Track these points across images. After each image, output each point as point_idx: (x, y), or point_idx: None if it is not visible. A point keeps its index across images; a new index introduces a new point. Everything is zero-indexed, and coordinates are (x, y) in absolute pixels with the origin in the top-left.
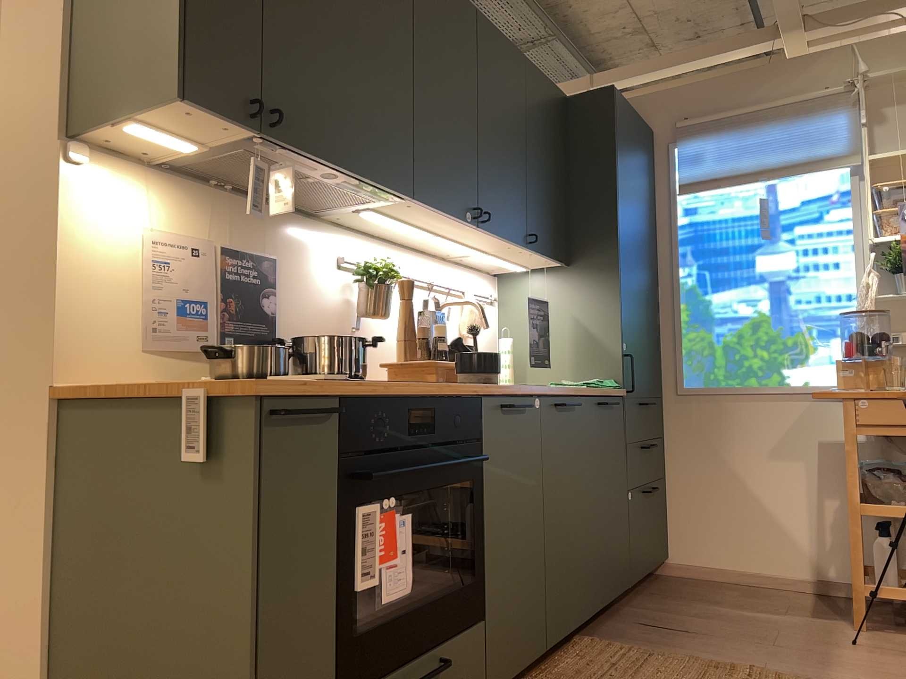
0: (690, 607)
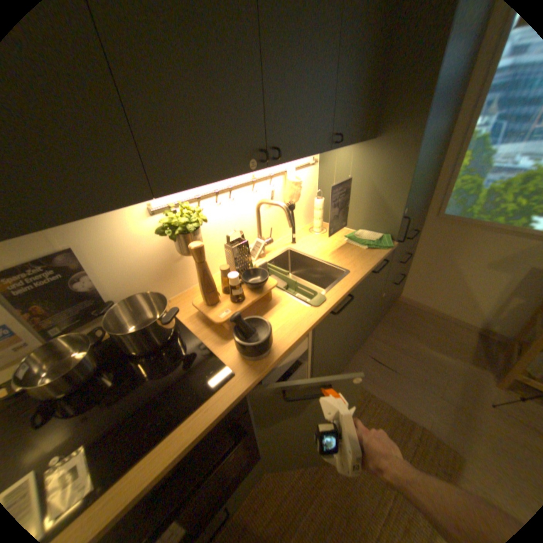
0: (403, 342)
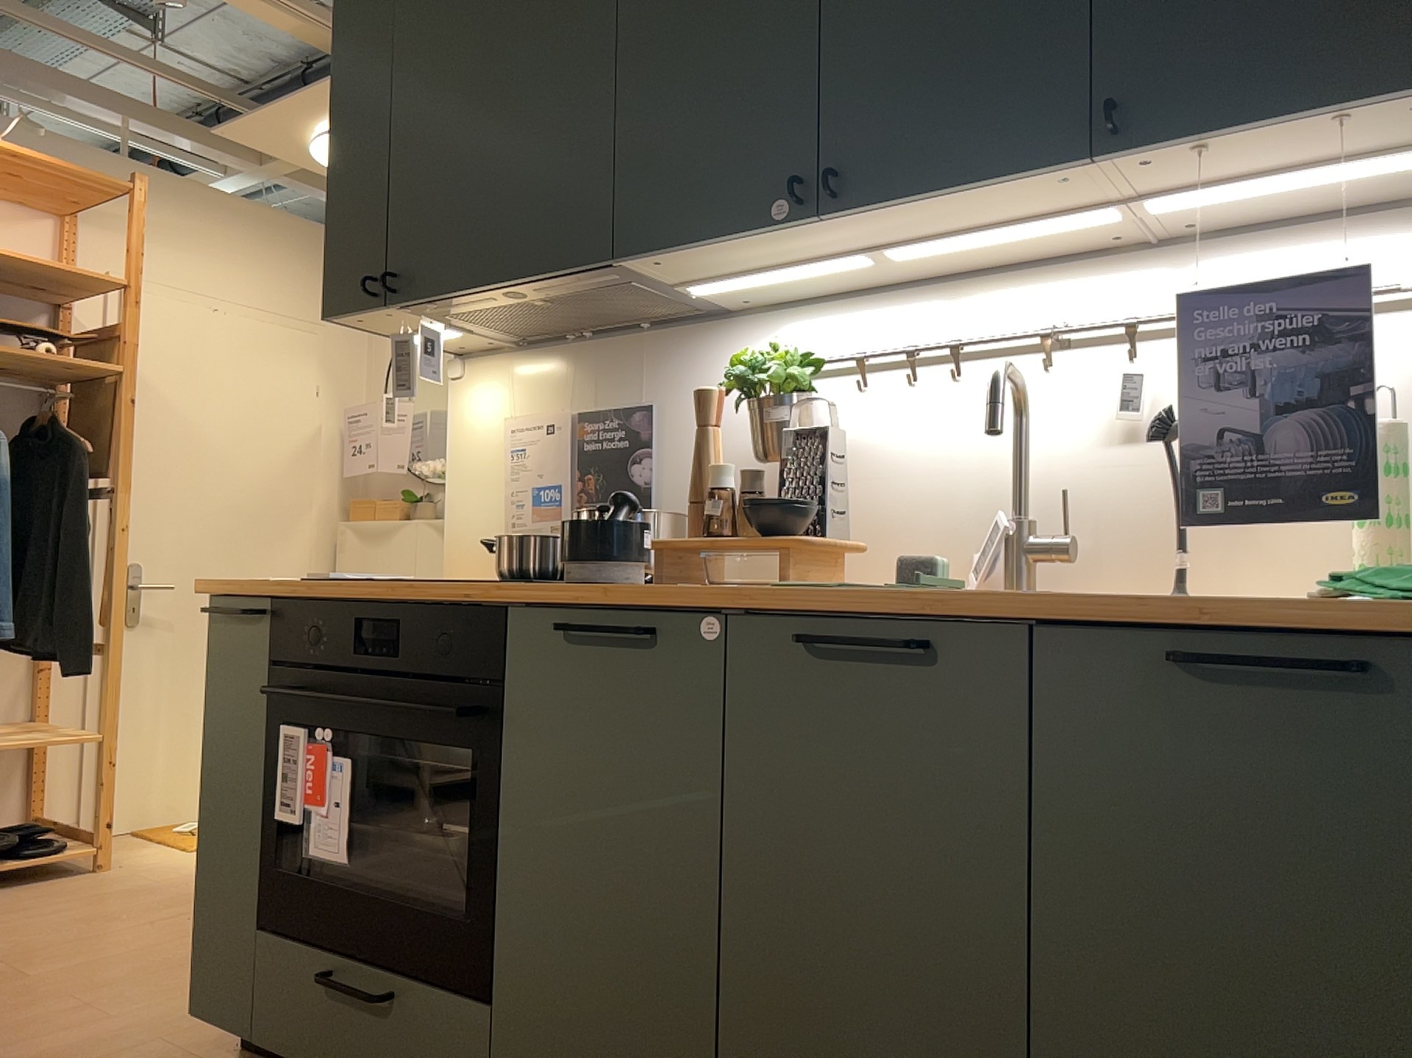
0: None
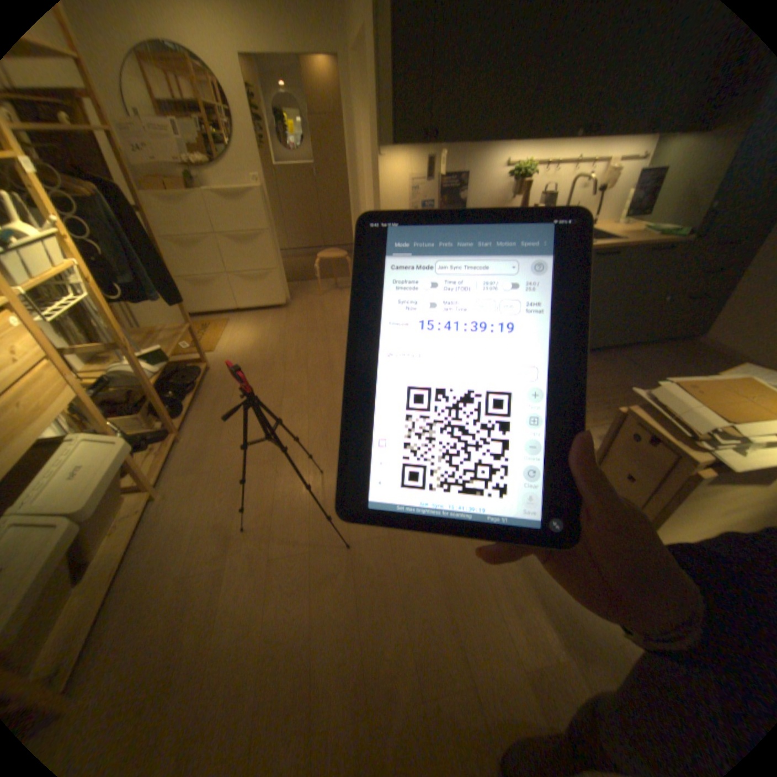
0: (673, 362)
